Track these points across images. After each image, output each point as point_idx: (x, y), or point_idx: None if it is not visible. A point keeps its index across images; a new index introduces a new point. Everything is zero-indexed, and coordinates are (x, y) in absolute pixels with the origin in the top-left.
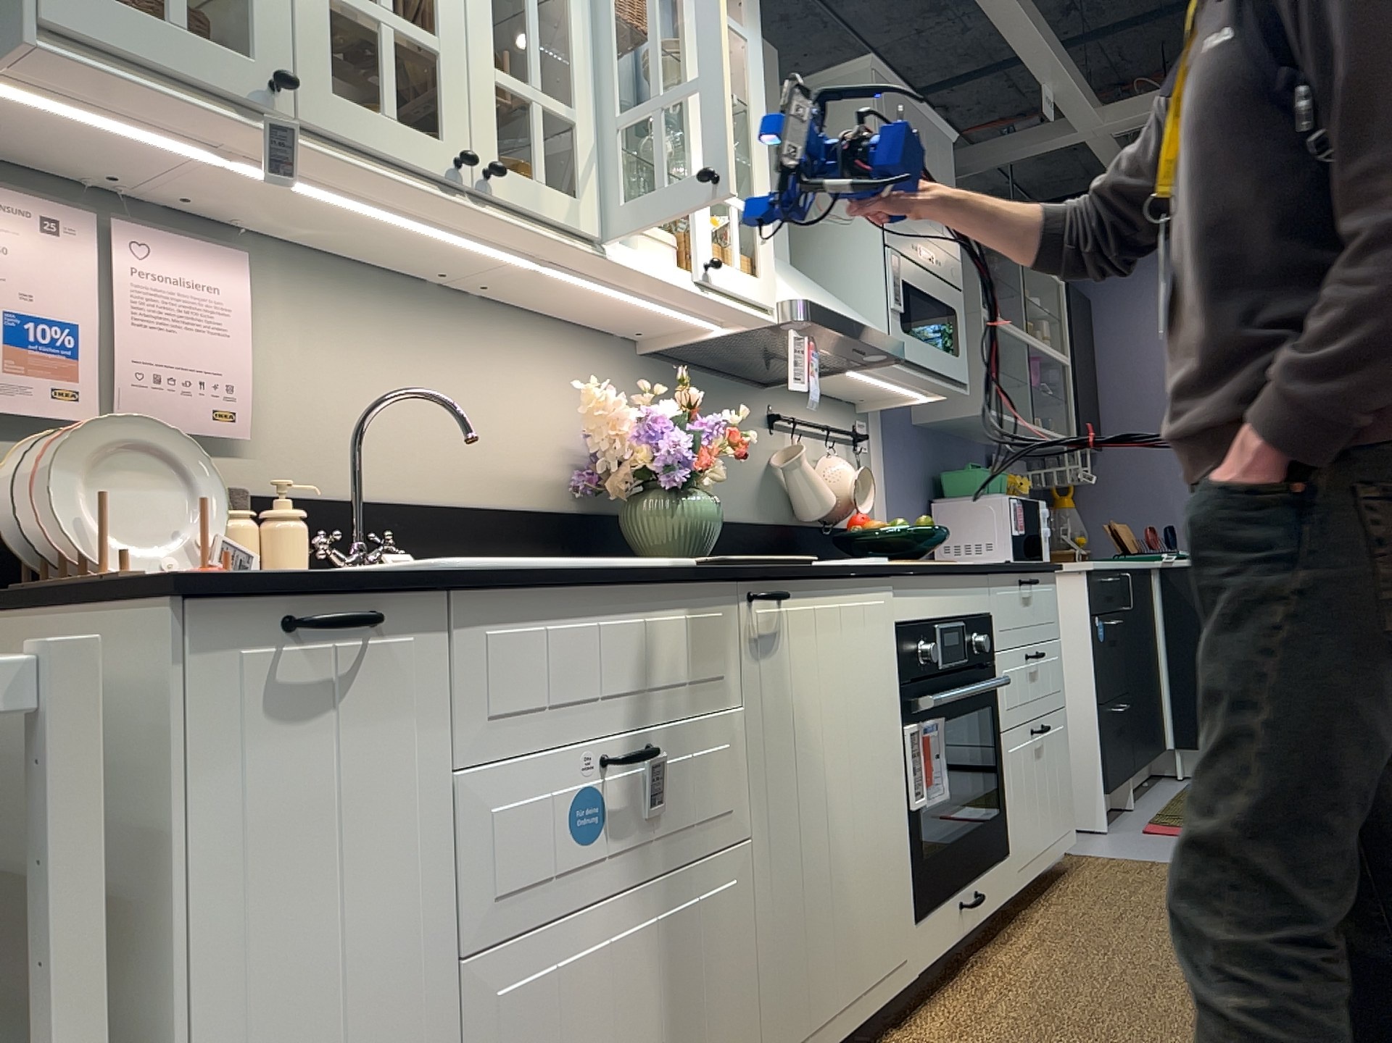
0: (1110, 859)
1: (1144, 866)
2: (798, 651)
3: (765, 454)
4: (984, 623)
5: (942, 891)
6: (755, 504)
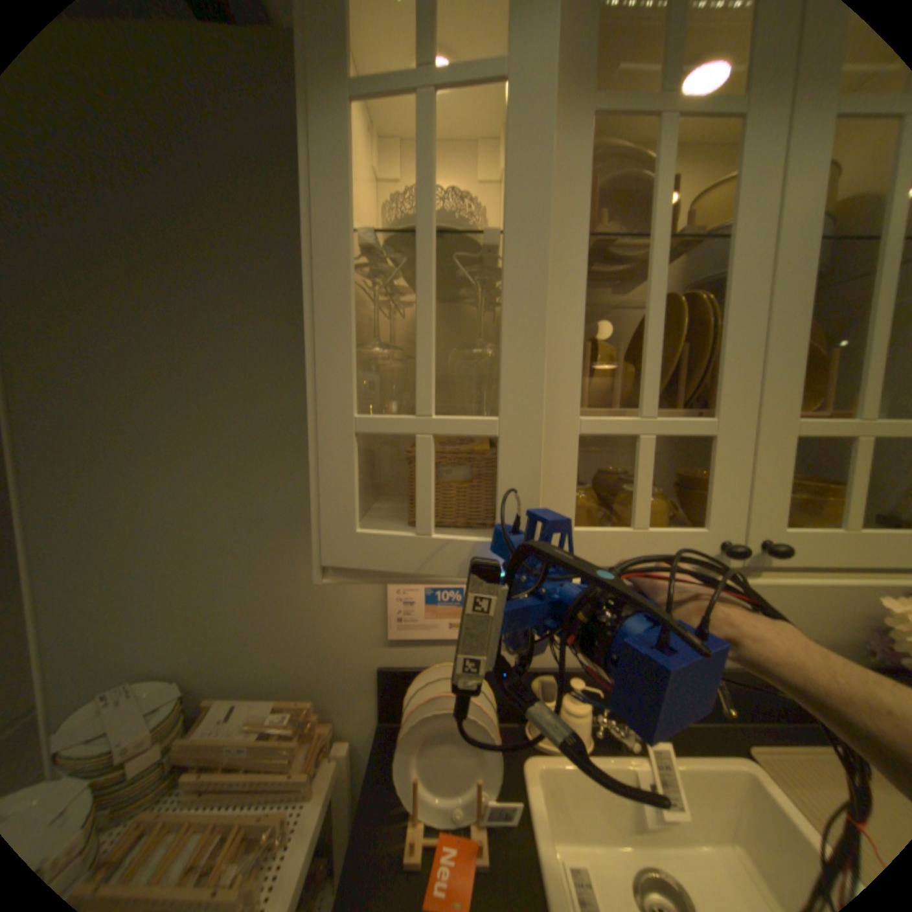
0: None
1: None
2: None
3: None
4: None
5: None
6: None
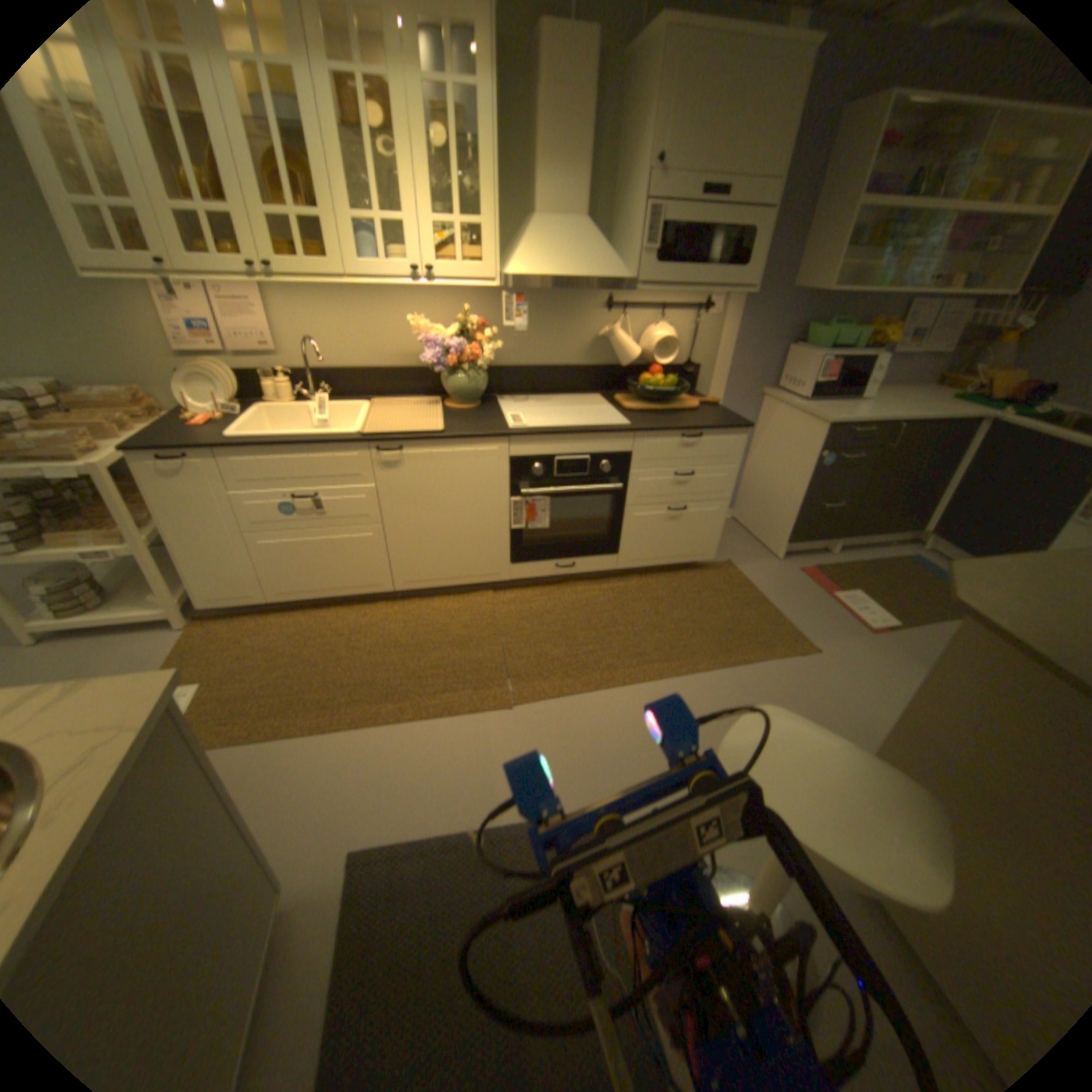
0: (737, 575)
1: (741, 586)
2: (415, 469)
3: (597, 327)
4: (618, 458)
5: (537, 559)
6: (583, 357)
